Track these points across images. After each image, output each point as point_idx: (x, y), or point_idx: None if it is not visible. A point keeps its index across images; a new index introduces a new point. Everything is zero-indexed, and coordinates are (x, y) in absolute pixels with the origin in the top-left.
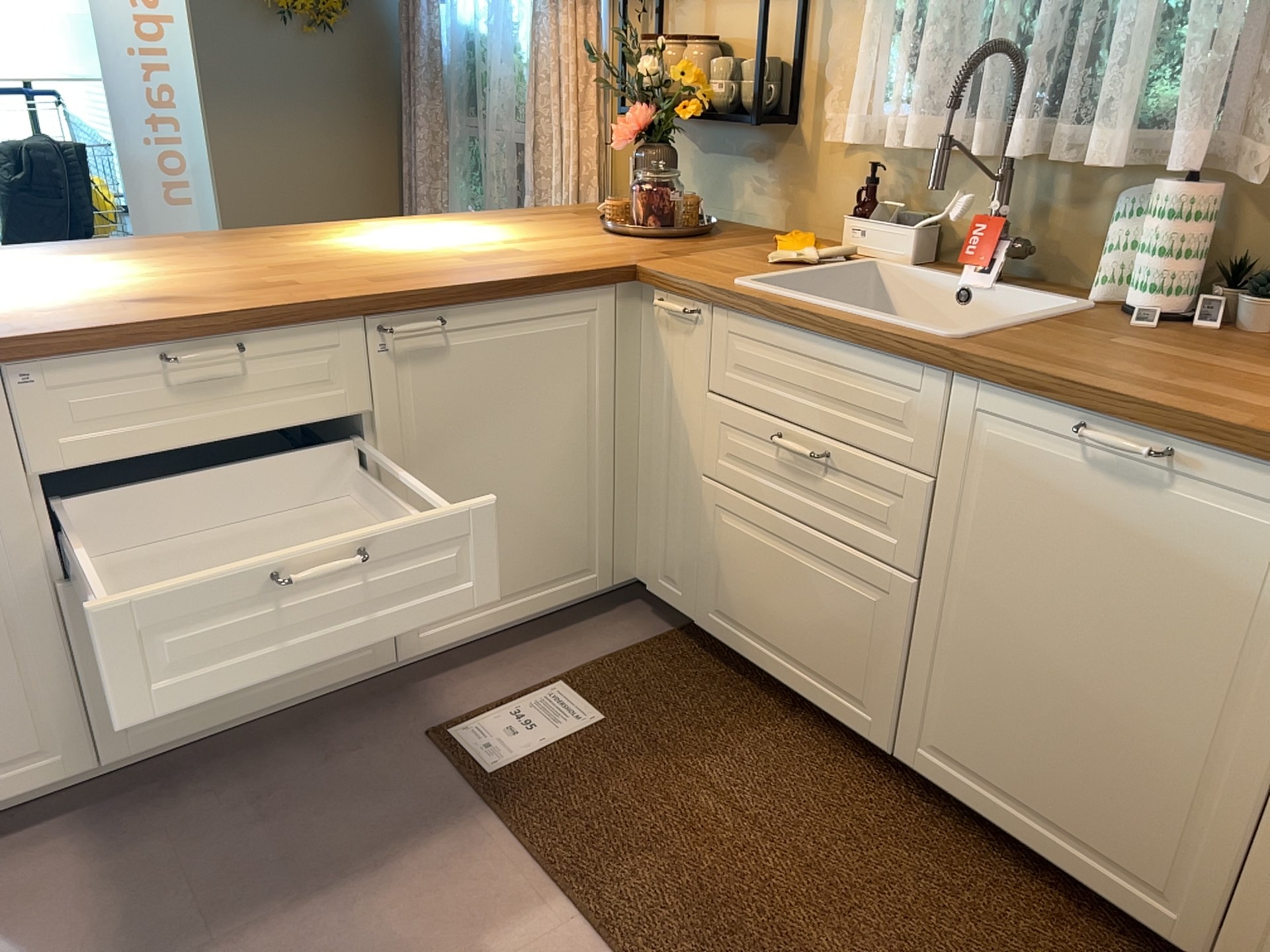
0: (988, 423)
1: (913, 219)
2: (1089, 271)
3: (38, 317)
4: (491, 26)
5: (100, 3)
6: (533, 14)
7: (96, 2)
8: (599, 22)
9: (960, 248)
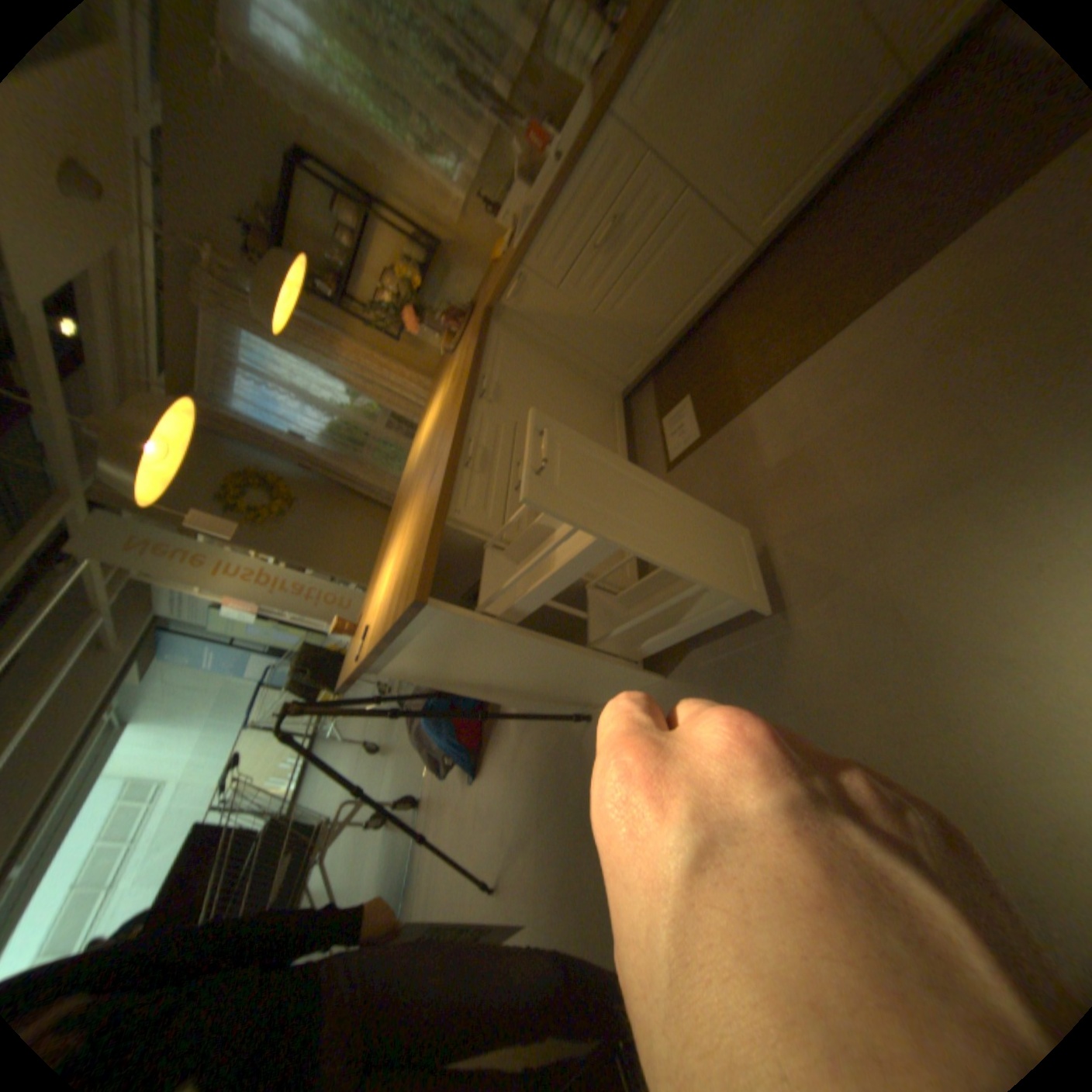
0: (640, 93)
1: (513, 177)
2: (572, 86)
3: (427, 510)
4: (326, 413)
5: (241, 594)
6: (333, 373)
7: (240, 595)
8: (351, 338)
9: (534, 161)
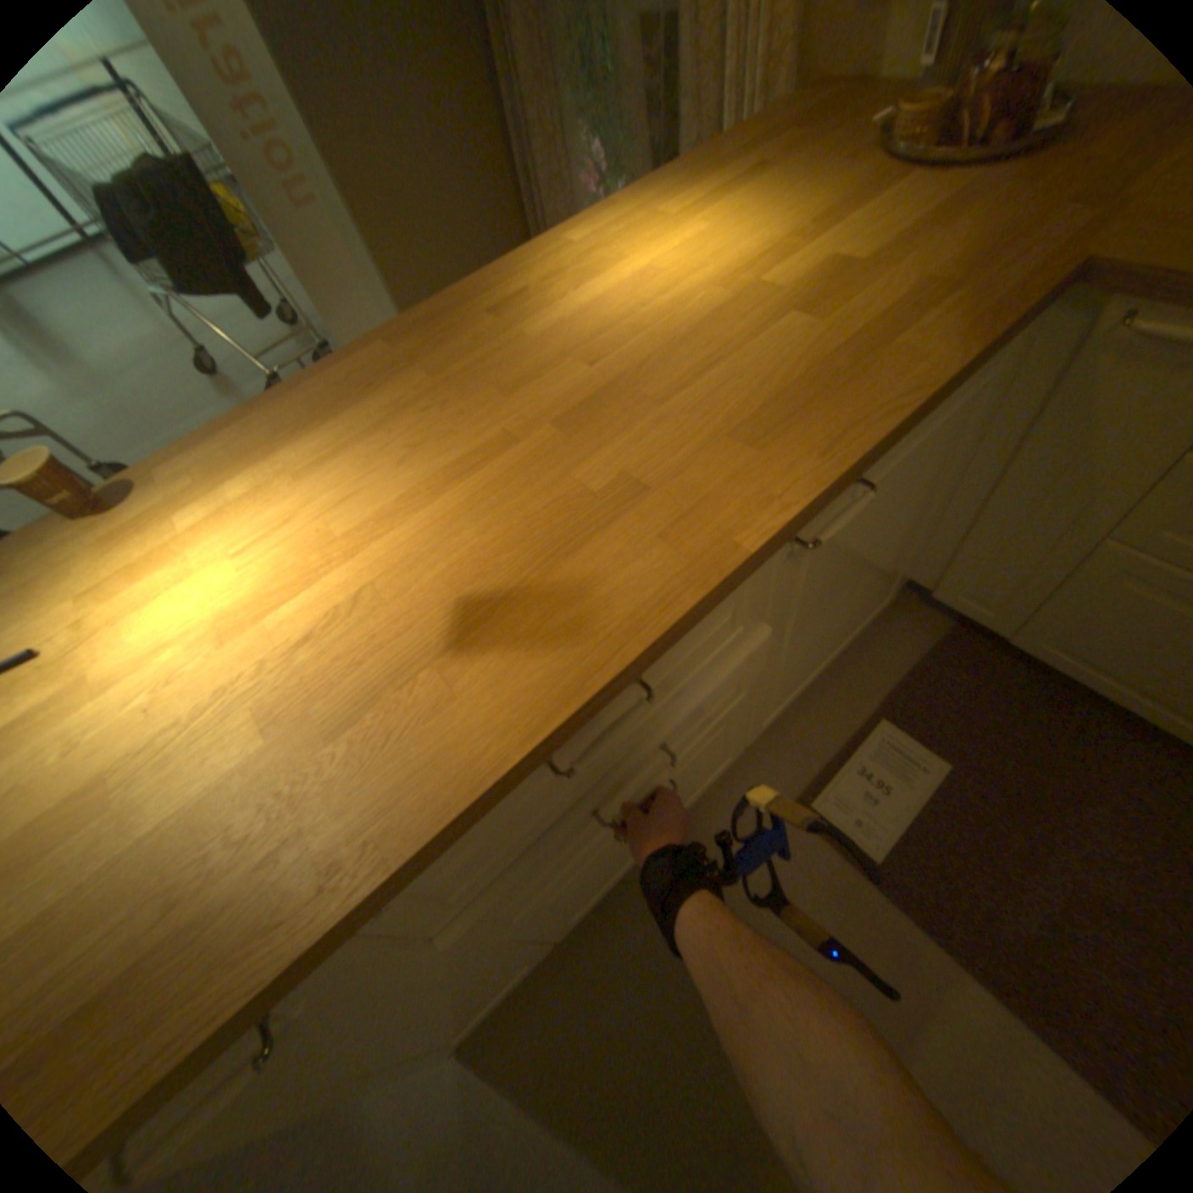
0: None
1: None
2: None
3: (328, 769)
4: None
5: None
6: None
7: None
8: None
9: None
